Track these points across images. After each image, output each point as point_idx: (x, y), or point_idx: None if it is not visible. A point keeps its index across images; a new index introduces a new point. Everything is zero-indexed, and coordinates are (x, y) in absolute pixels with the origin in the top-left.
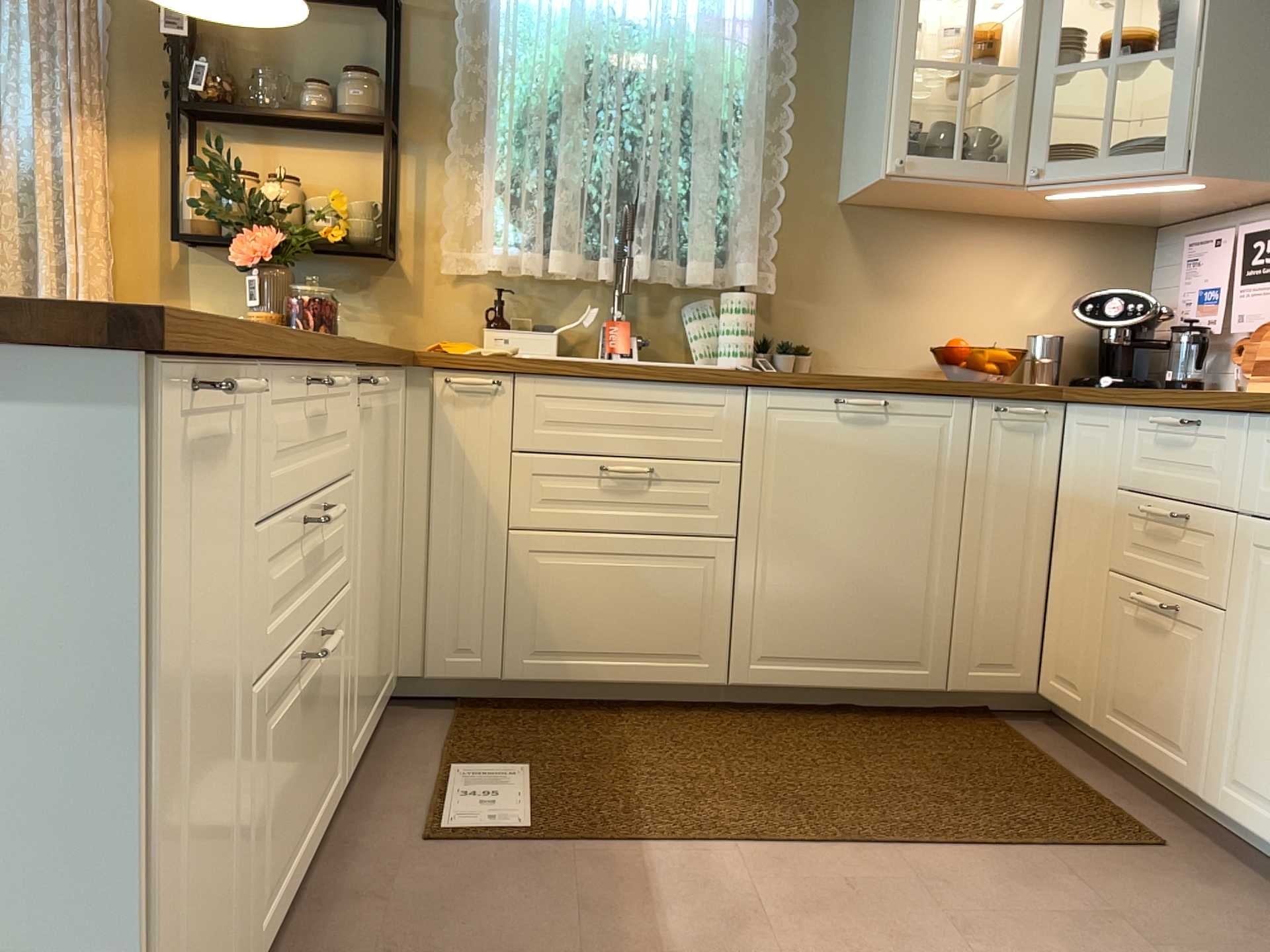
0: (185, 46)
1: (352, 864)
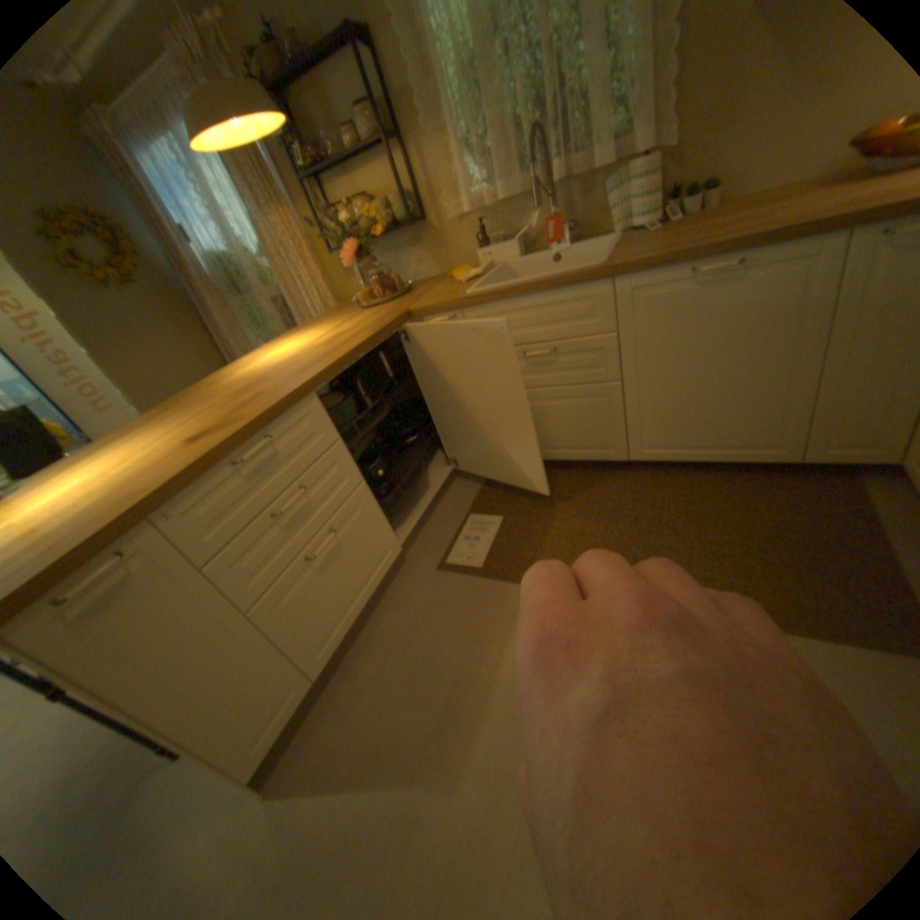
0: (287, 134)
1: (408, 578)
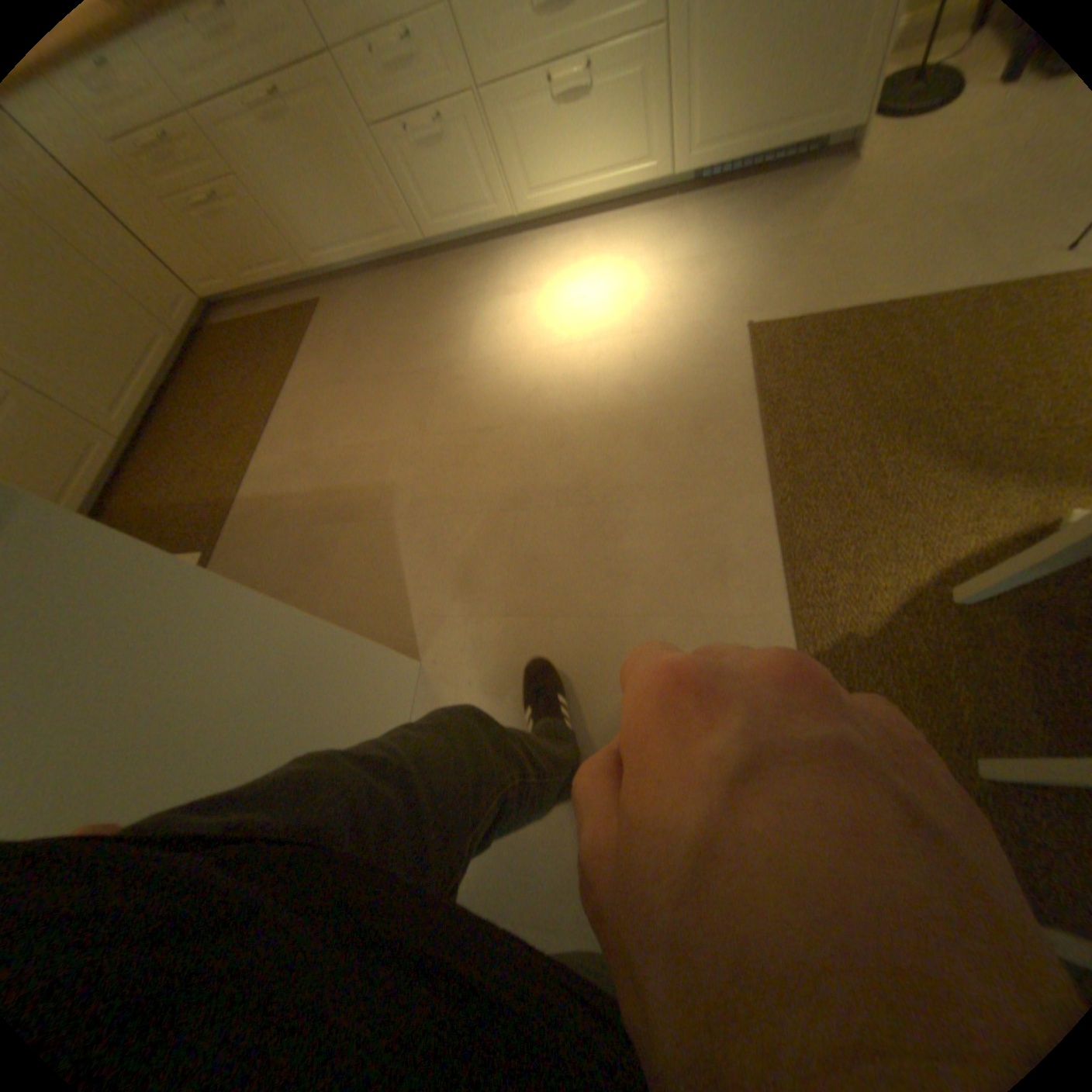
0: None
1: None
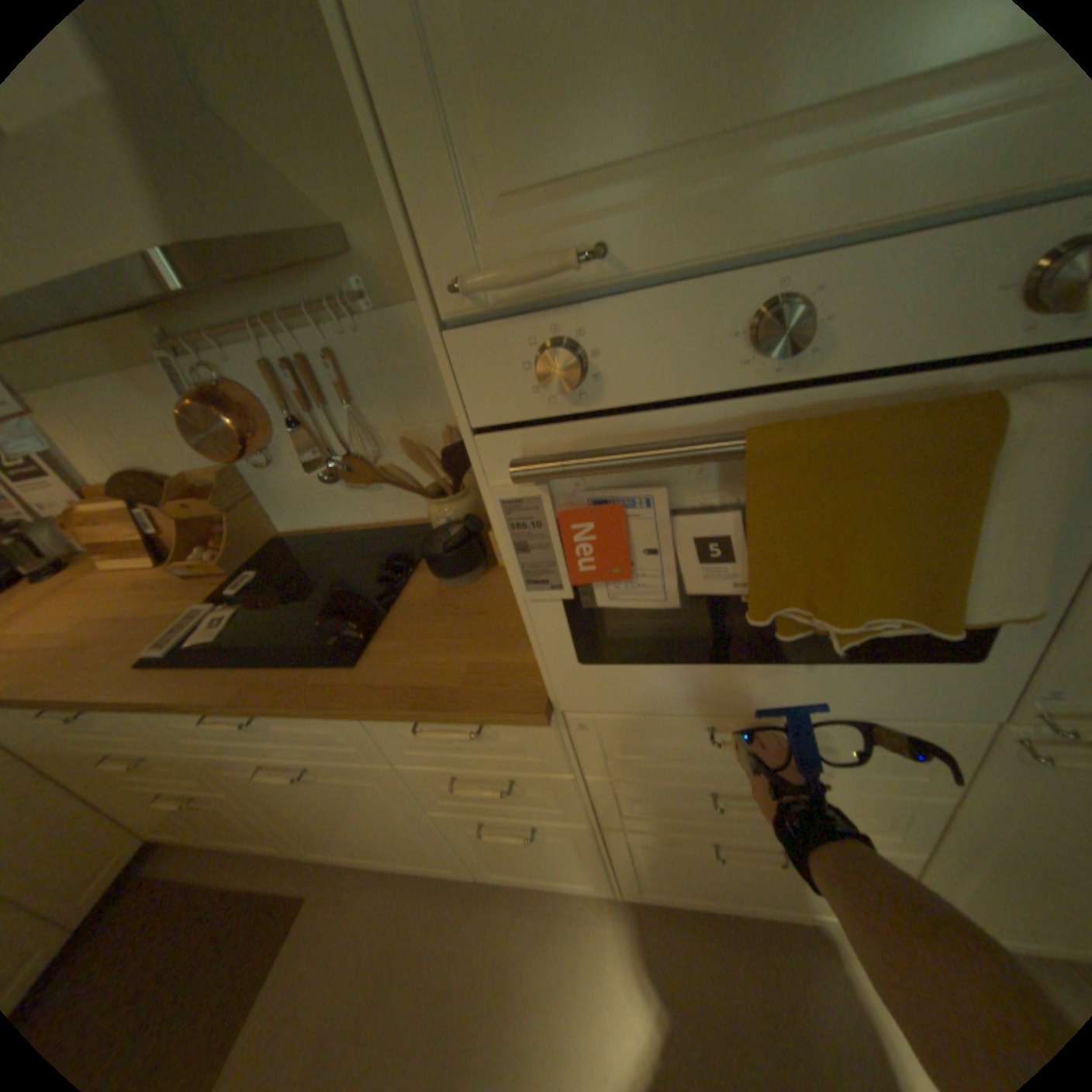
0: None
1: None
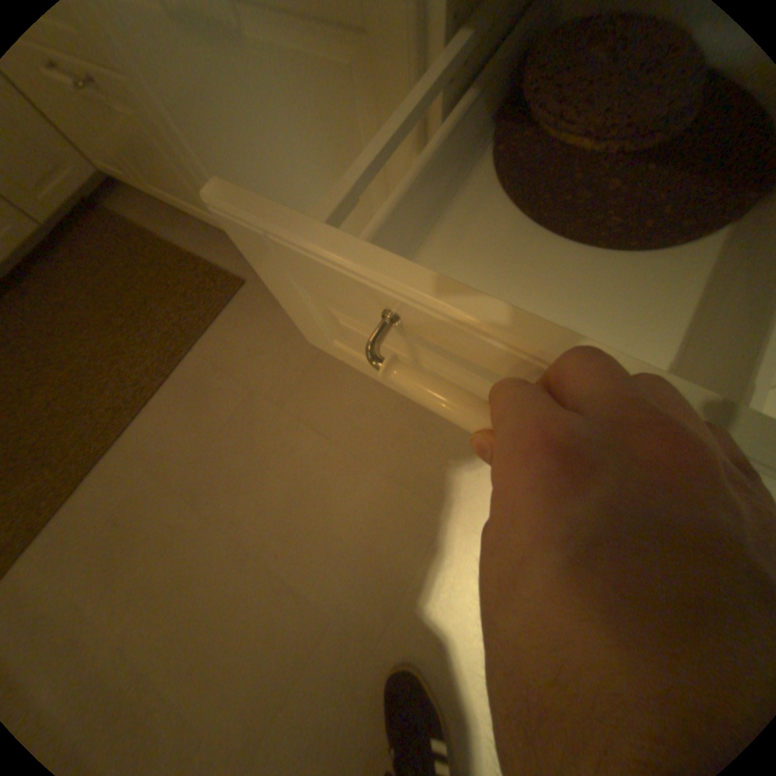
0: None
1: None
